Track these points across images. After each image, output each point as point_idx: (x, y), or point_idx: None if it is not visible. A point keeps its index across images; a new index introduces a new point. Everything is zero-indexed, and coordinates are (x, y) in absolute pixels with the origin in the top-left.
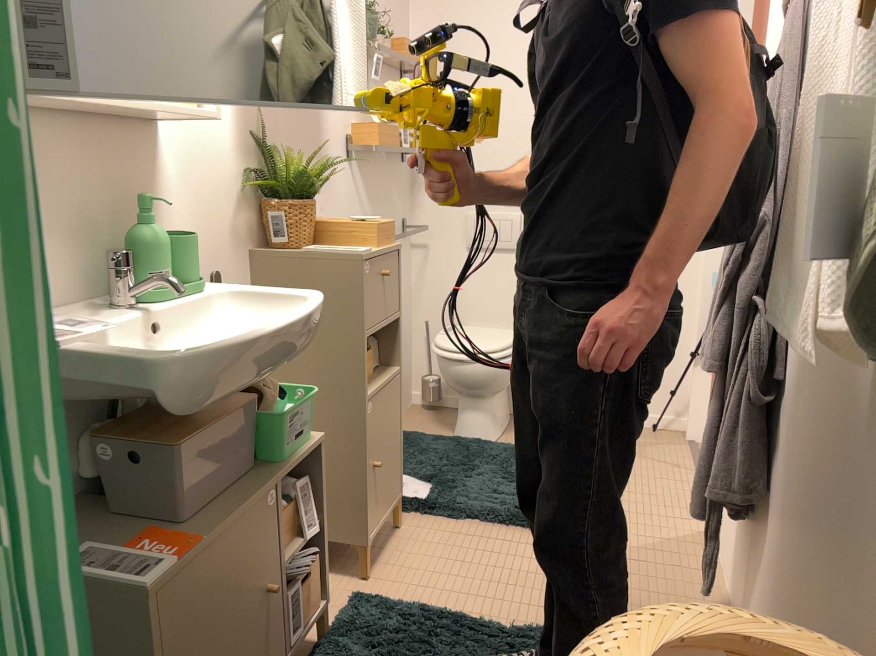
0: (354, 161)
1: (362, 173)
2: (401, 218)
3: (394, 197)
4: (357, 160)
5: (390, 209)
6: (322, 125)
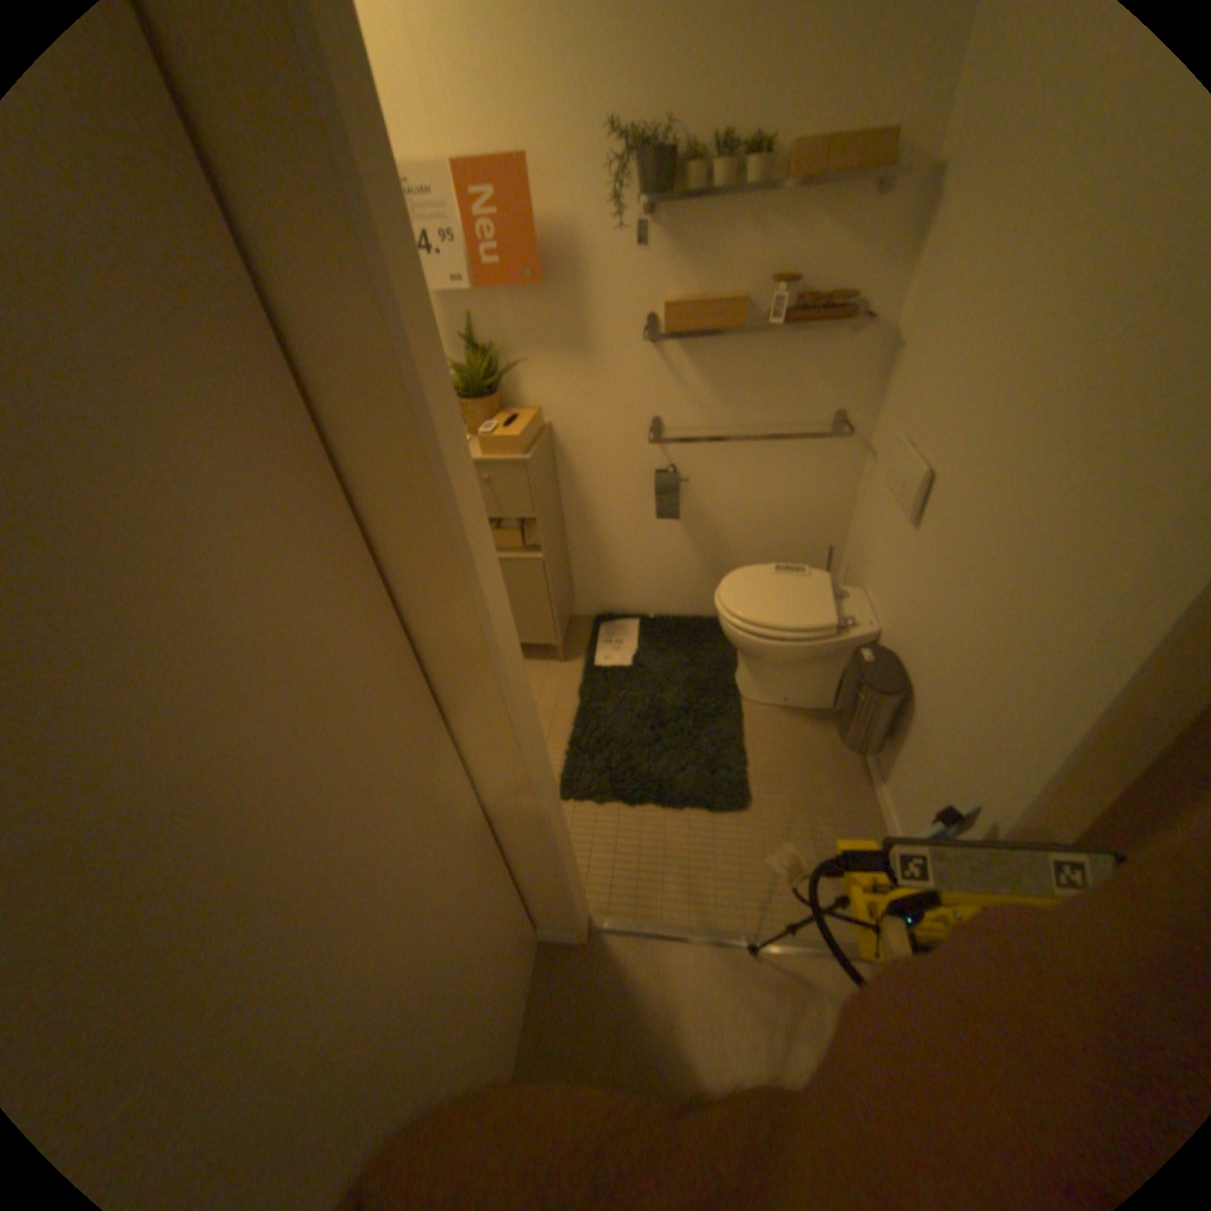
0: (669, 343)
1: (692, 355)
2: (828, 412)
3: (808, 382)
4: (677, 342)
5: (785, 398)
6: (585, 311)
